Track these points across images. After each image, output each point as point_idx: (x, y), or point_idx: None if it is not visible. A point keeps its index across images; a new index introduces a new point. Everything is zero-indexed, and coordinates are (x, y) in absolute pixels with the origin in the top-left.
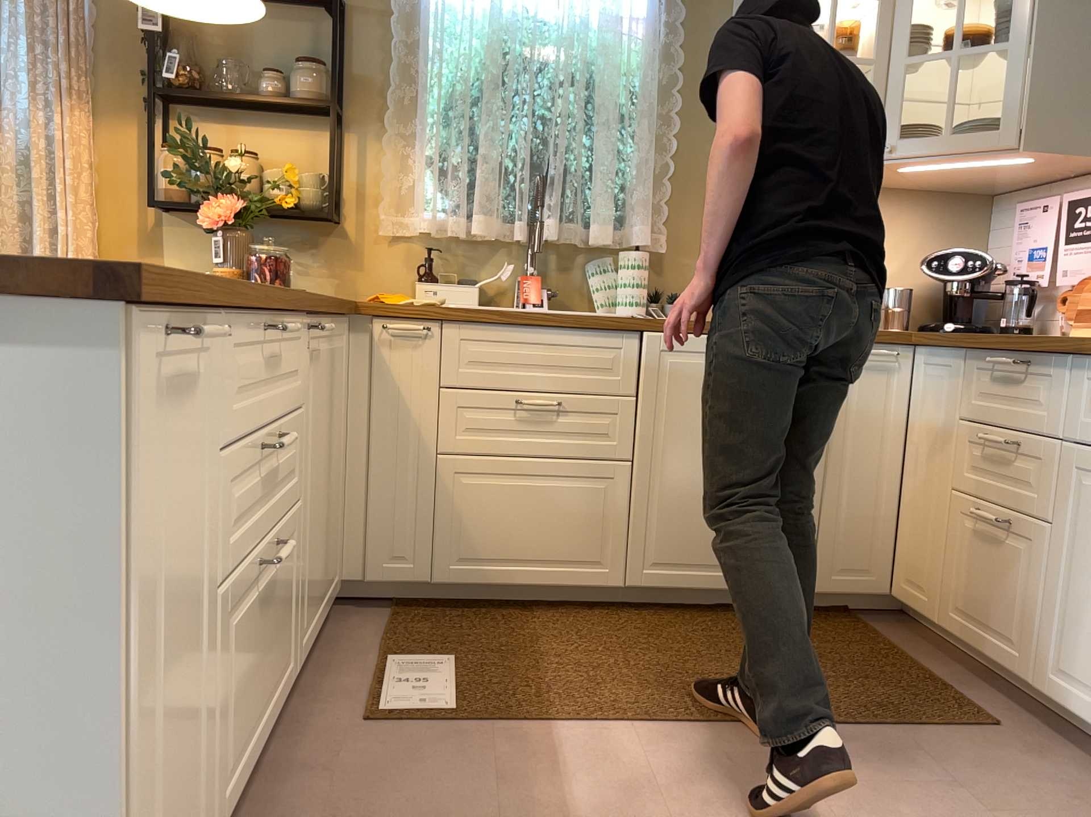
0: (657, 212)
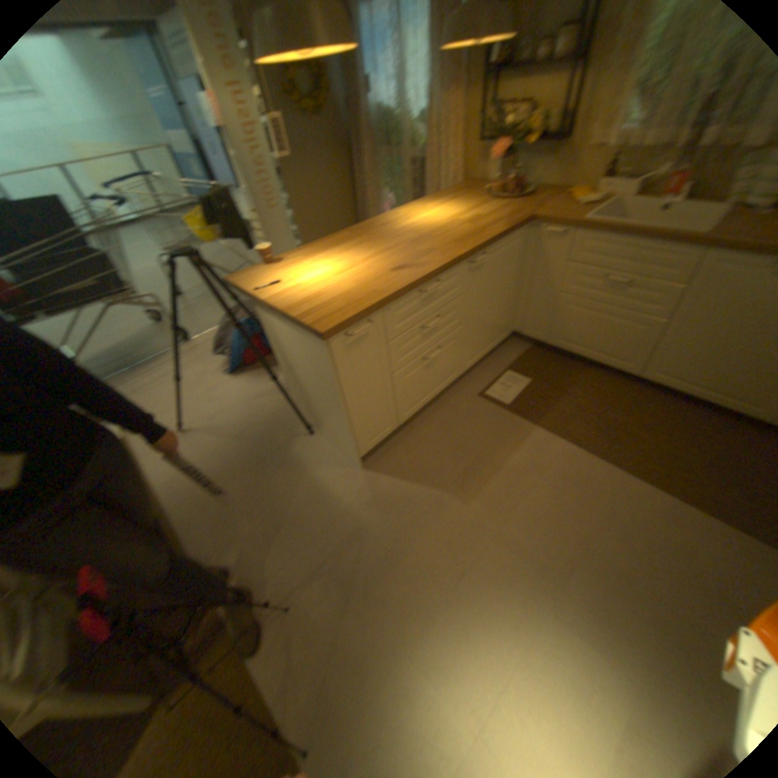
0: None
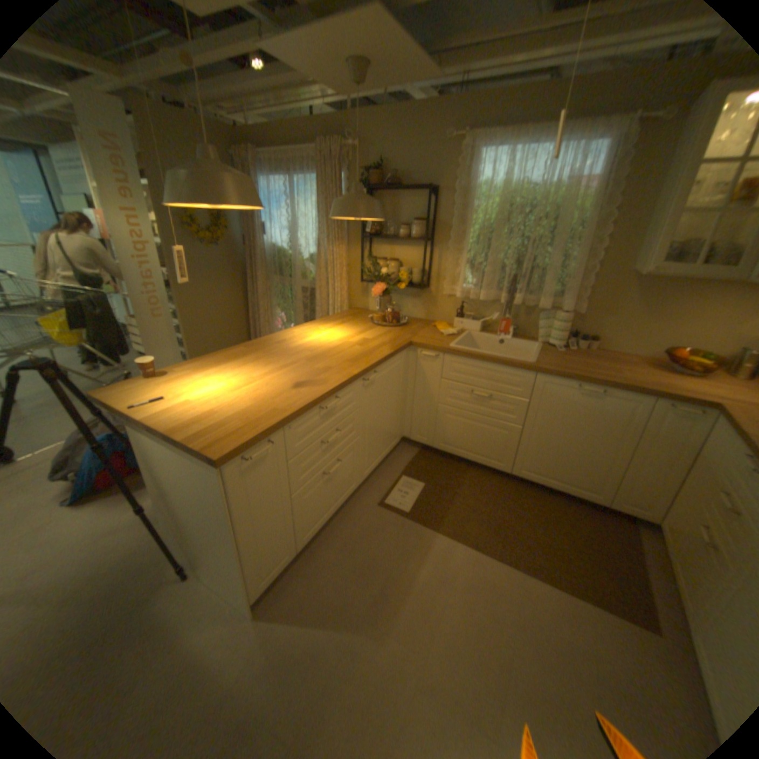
0: (584, 290)
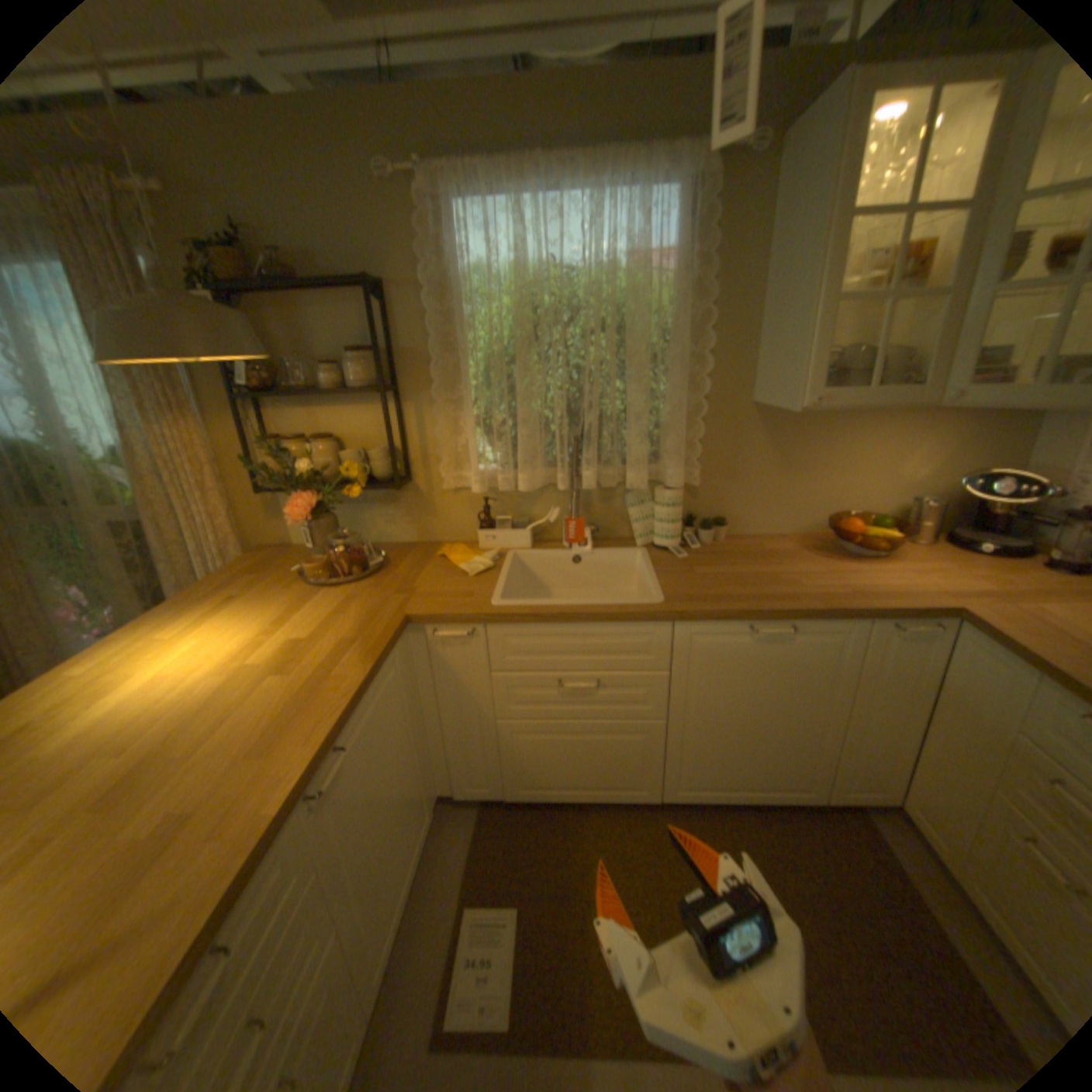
0: (689, 446)
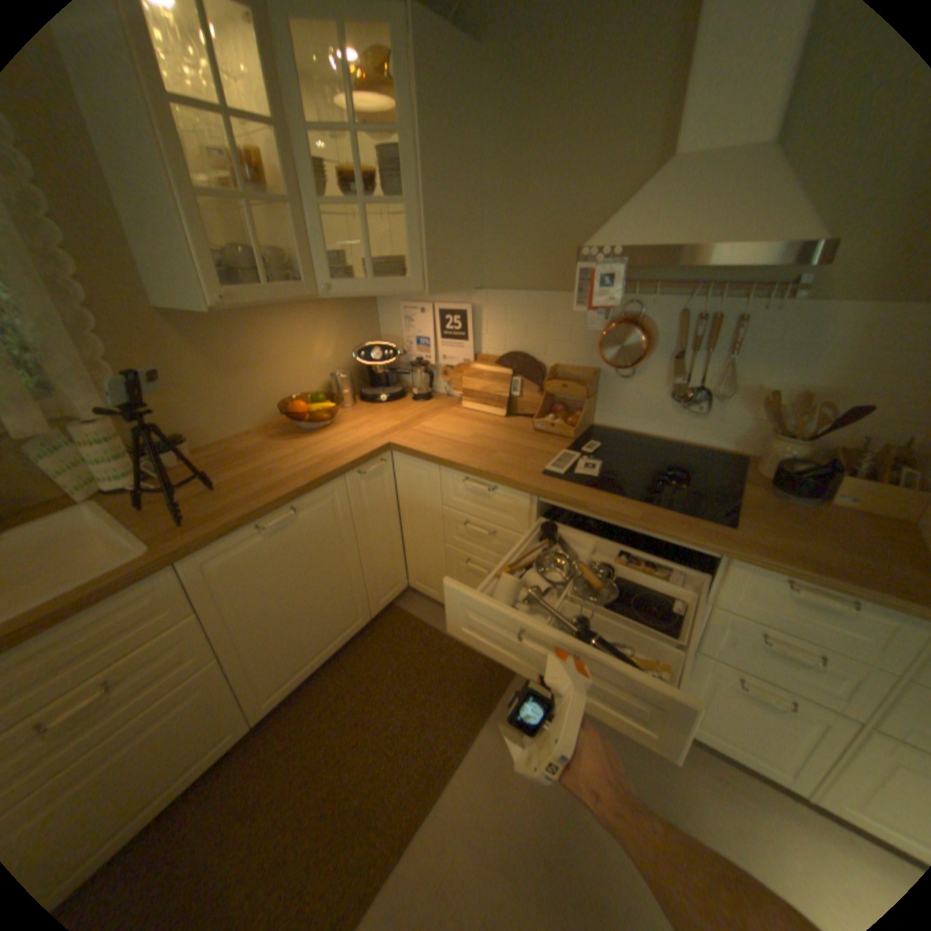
0: (94, 369)
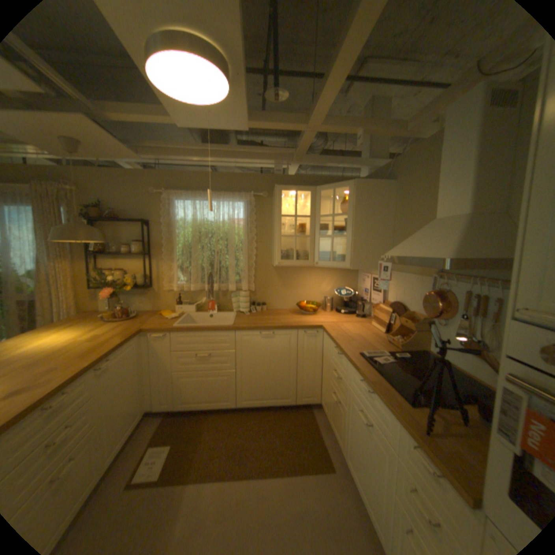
0: (251, 277)
